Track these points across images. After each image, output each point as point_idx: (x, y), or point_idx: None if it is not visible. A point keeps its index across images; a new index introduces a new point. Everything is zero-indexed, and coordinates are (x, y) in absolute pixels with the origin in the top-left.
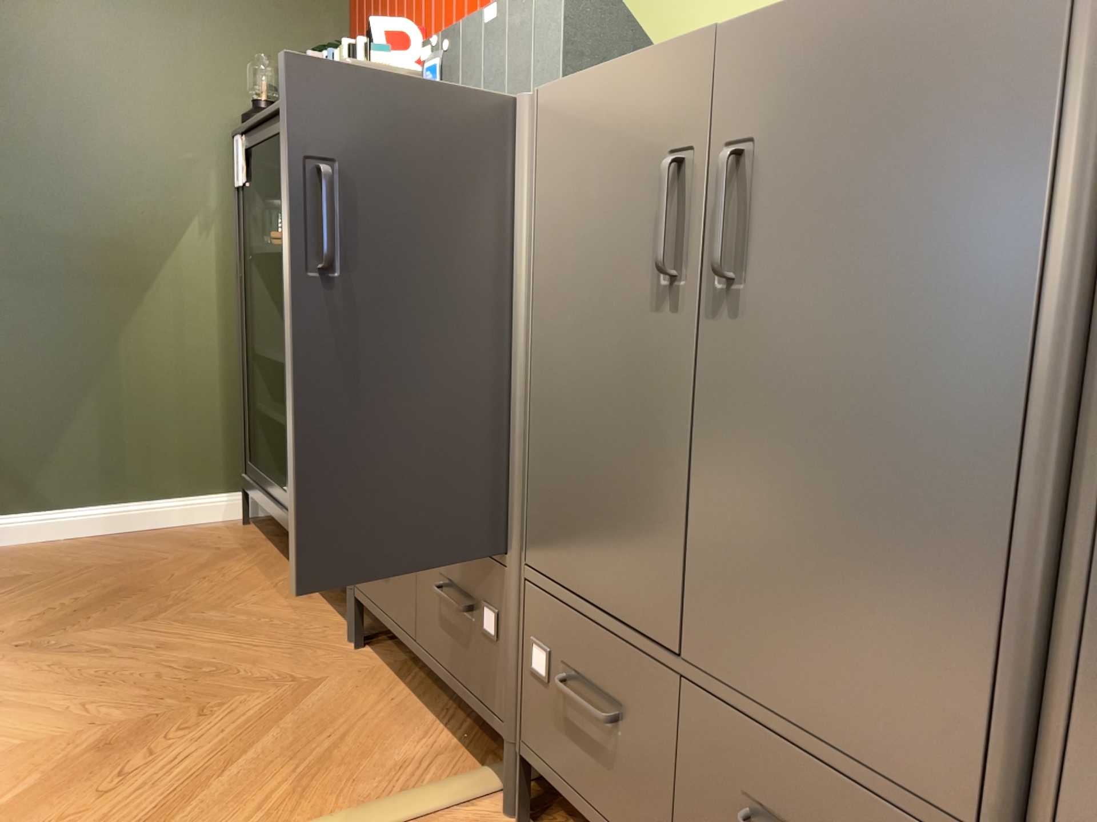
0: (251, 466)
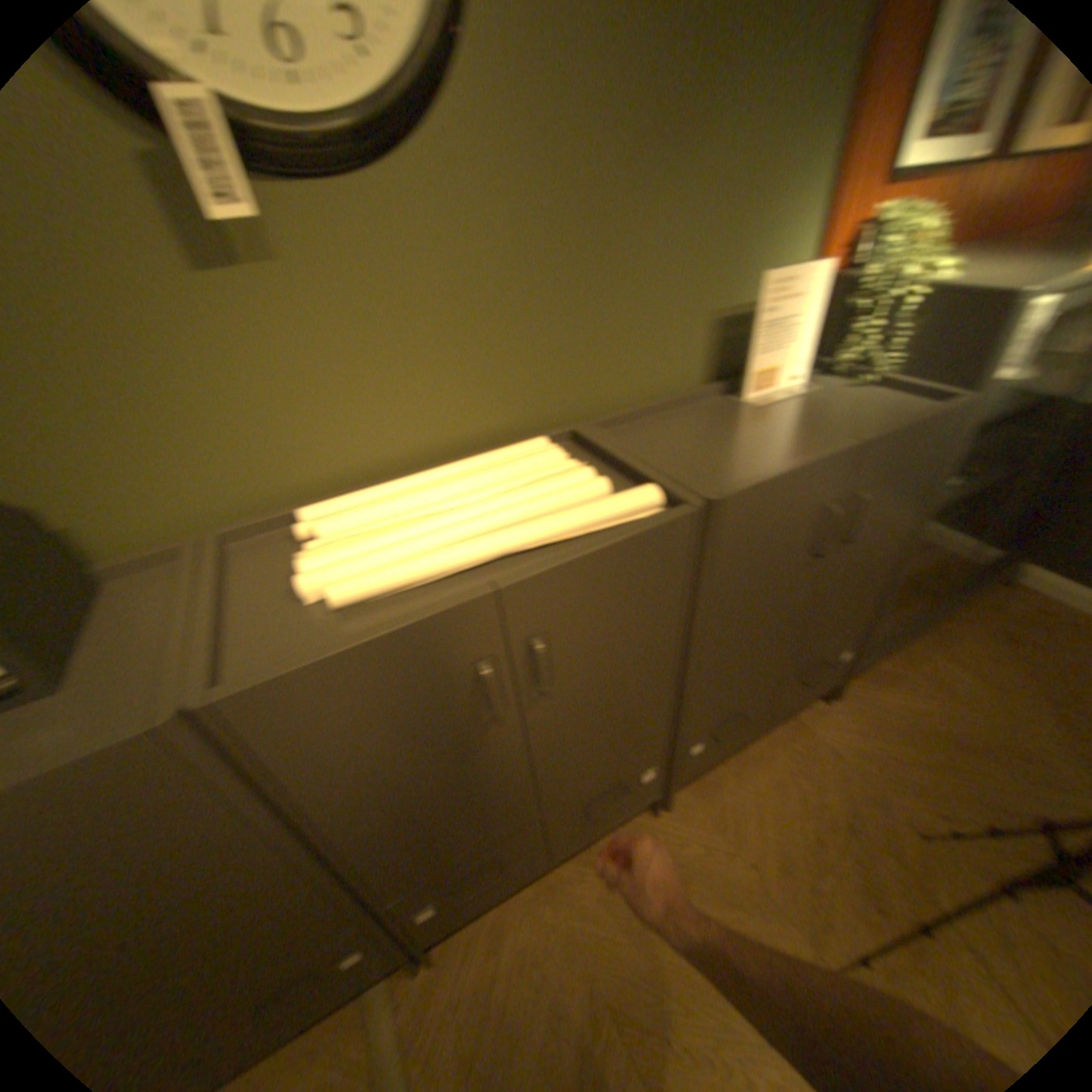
0: None
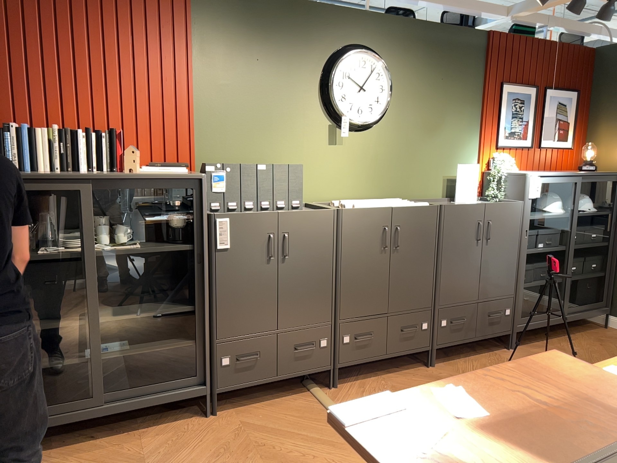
0: None
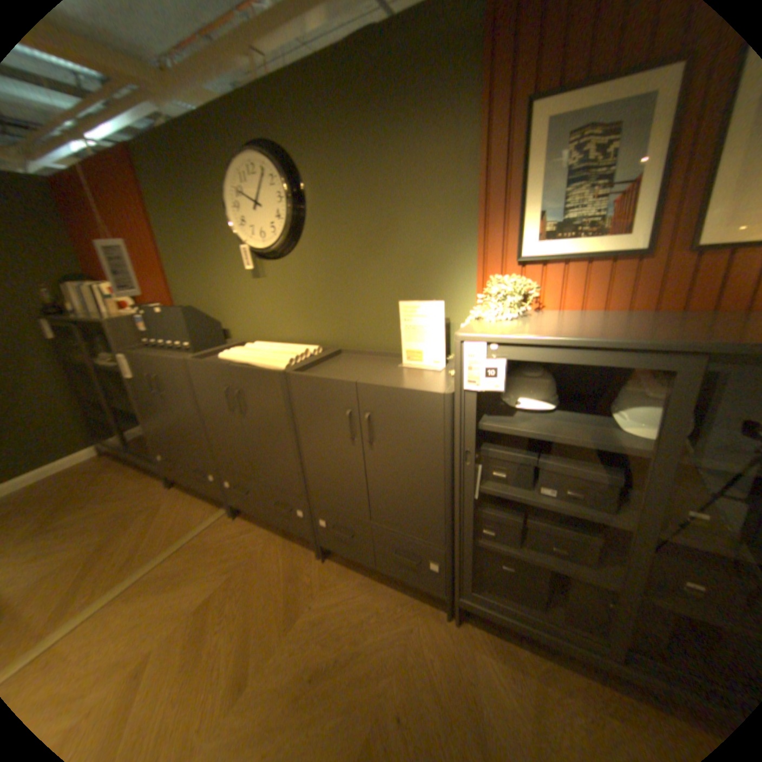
0: (94, 439)
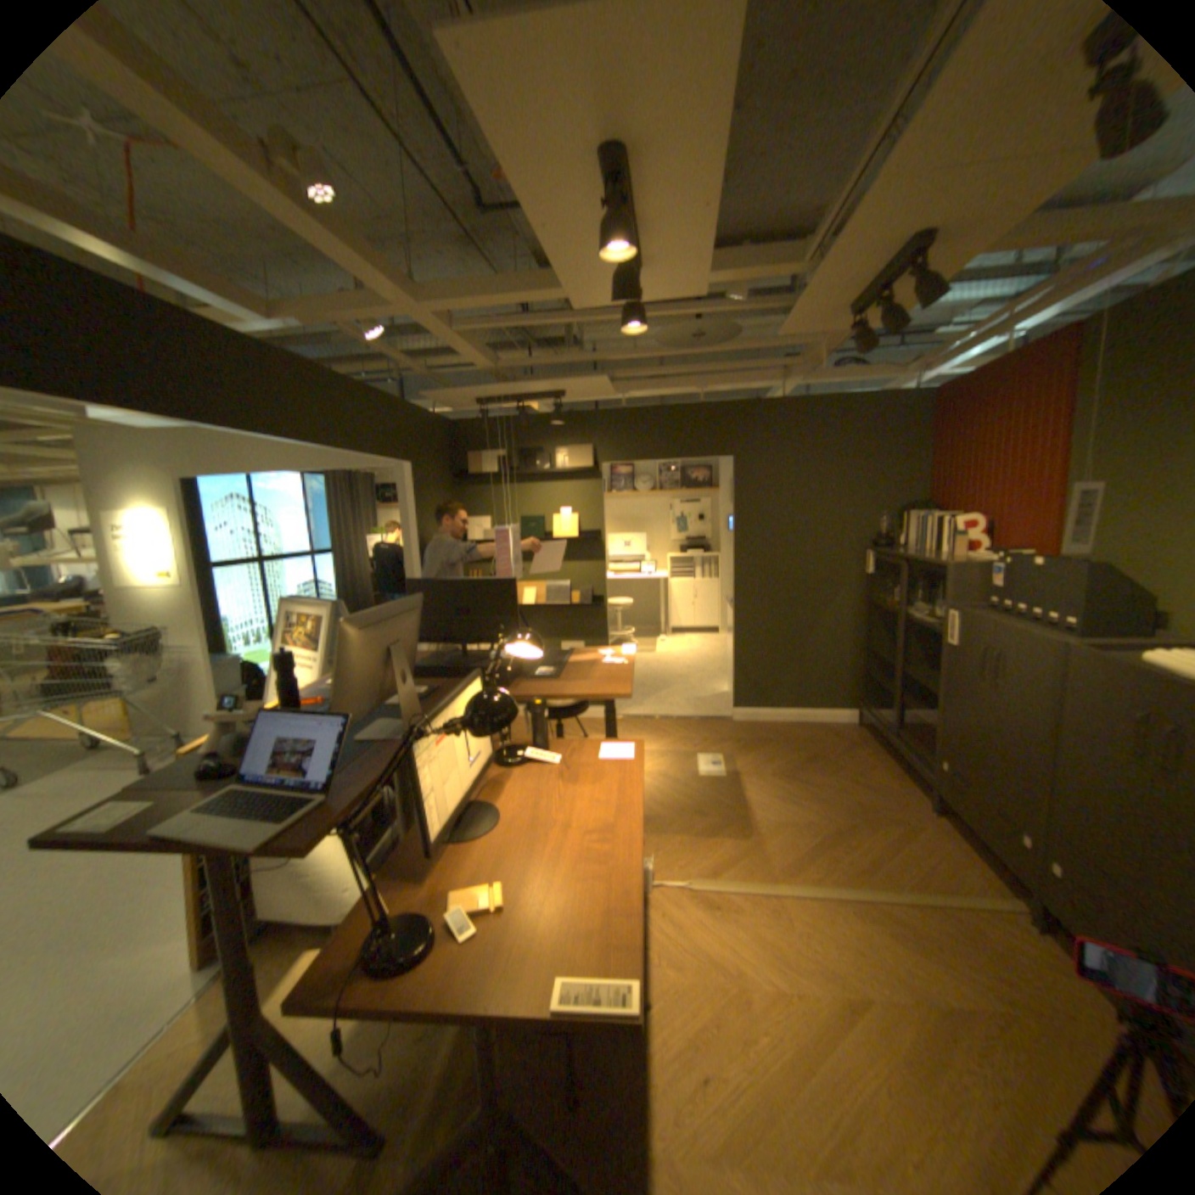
0: (868, 704)
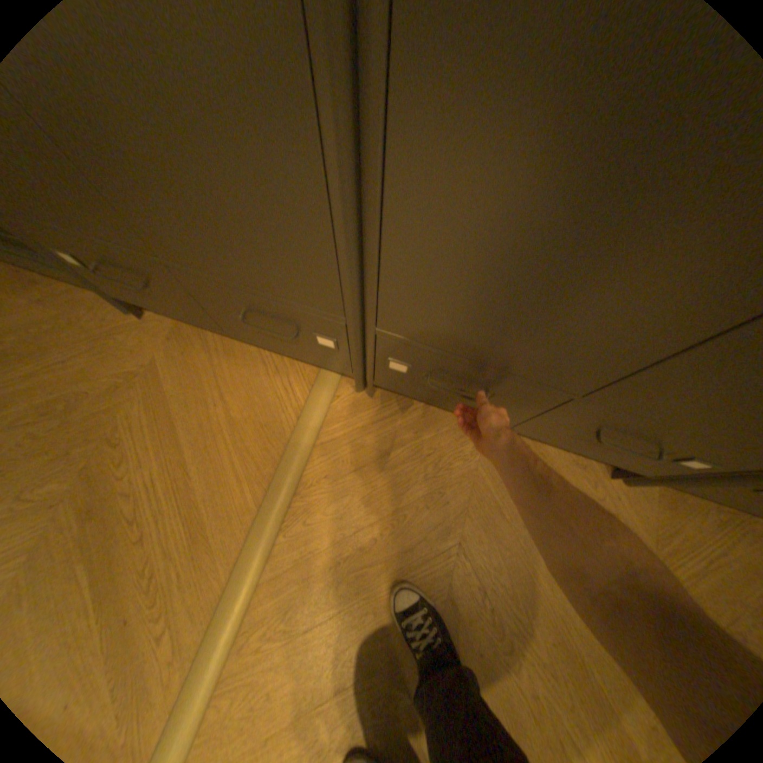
0: None
